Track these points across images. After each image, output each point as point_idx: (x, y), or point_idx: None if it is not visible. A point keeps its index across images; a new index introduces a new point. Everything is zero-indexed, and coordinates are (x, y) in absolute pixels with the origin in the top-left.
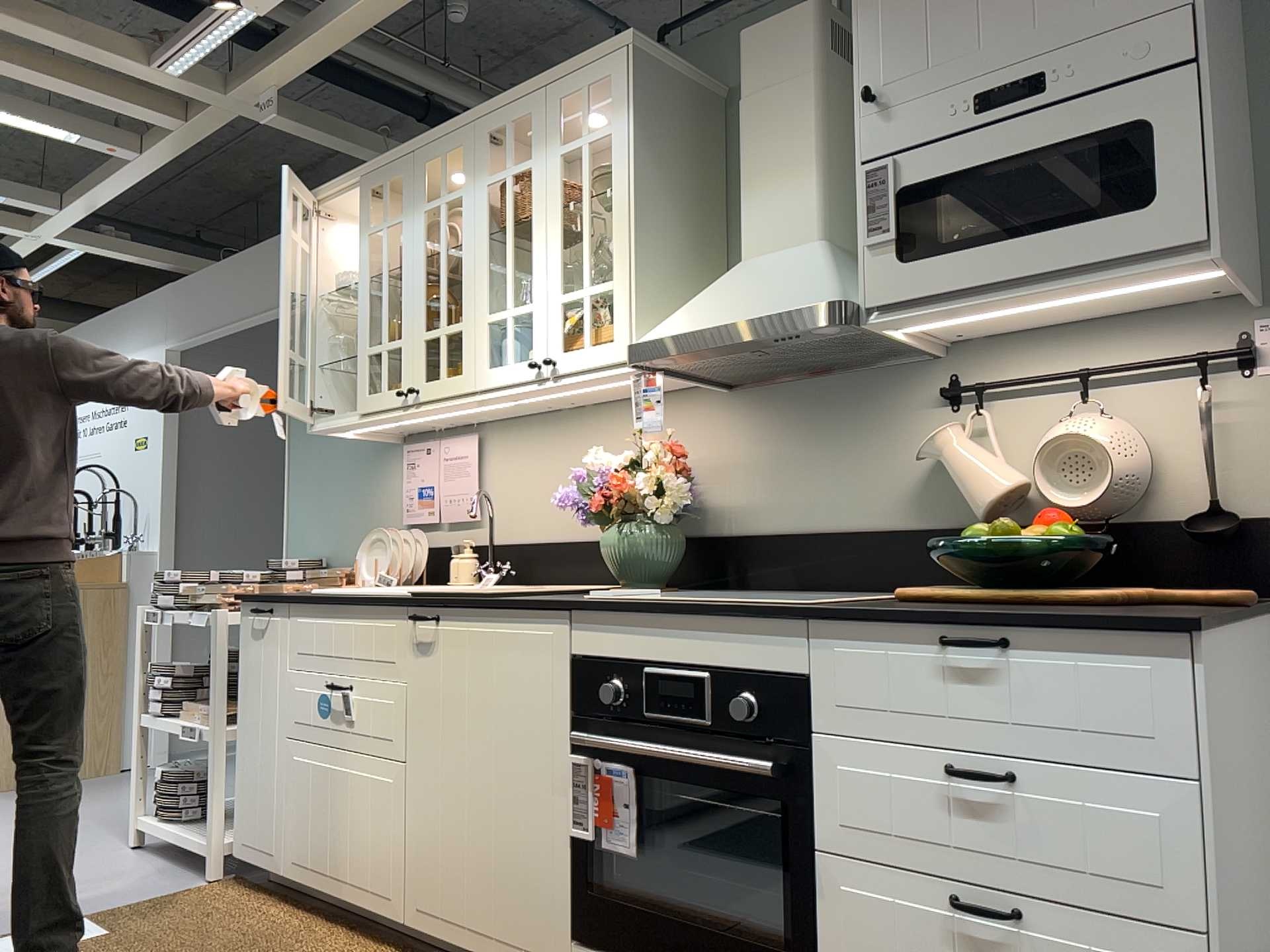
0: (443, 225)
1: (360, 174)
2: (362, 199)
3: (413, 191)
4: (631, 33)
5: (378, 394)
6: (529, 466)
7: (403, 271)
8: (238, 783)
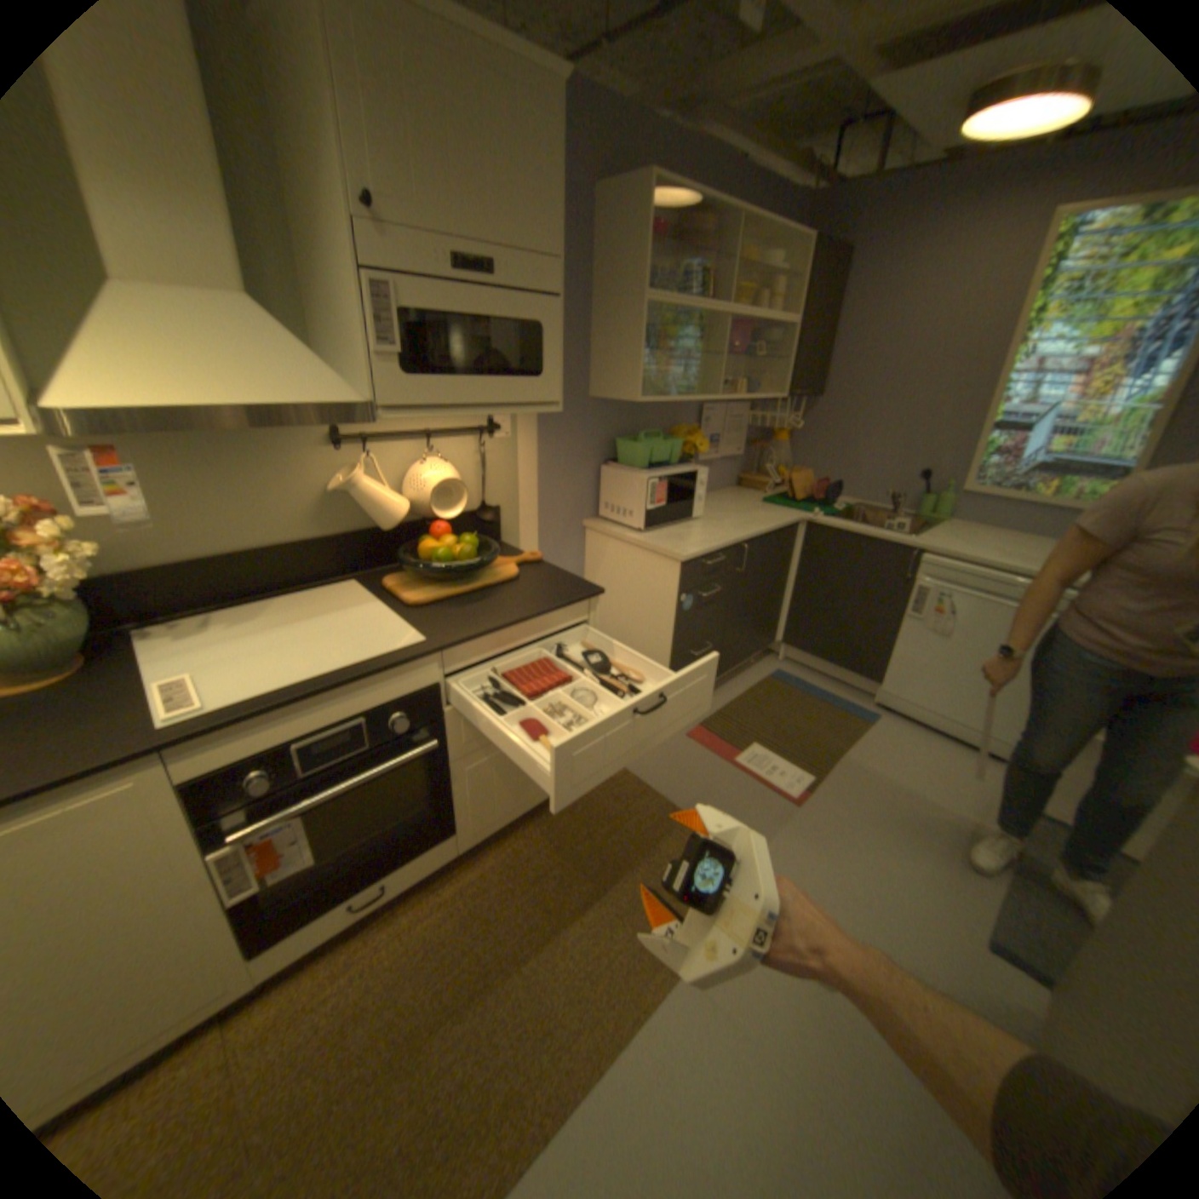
0: None
1: None
2: None
3: None
4: None
5: None
6: None
7: None
8: None
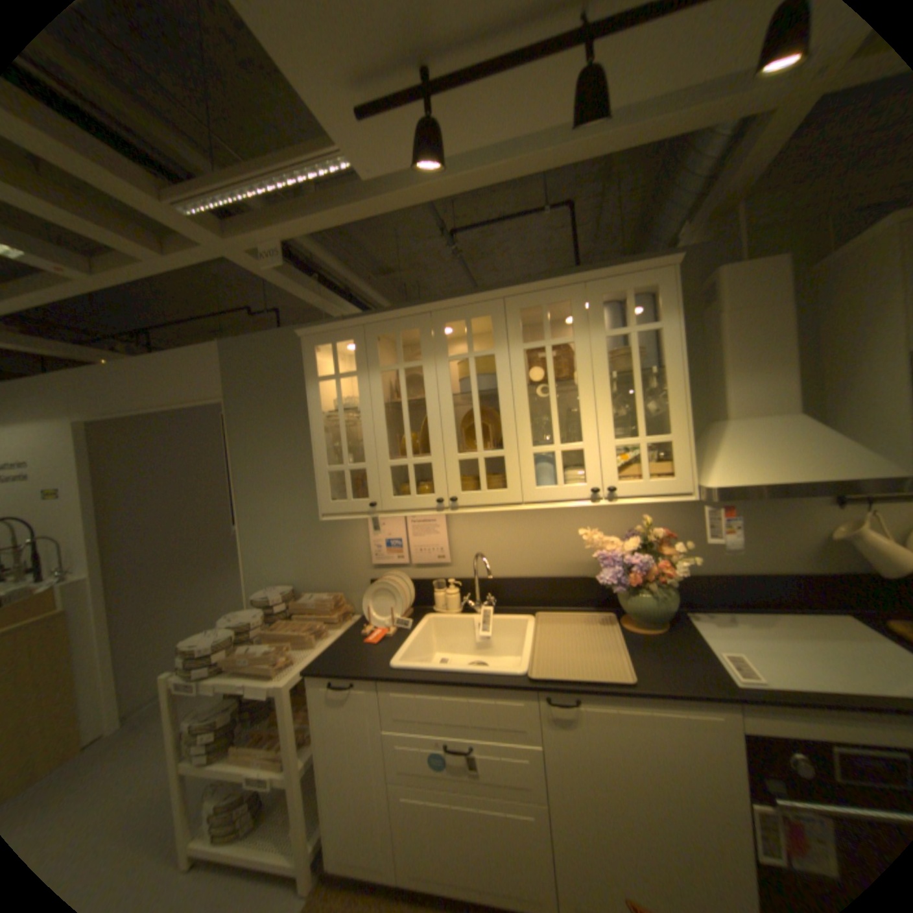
0: (473, 373)
1: (365, 320)
2: (368, 341)
3: (432, 342)
4: (684, 254)
5: (407, 497)
6: (493, 527)
7: (426, 404)
8: (325, 818)
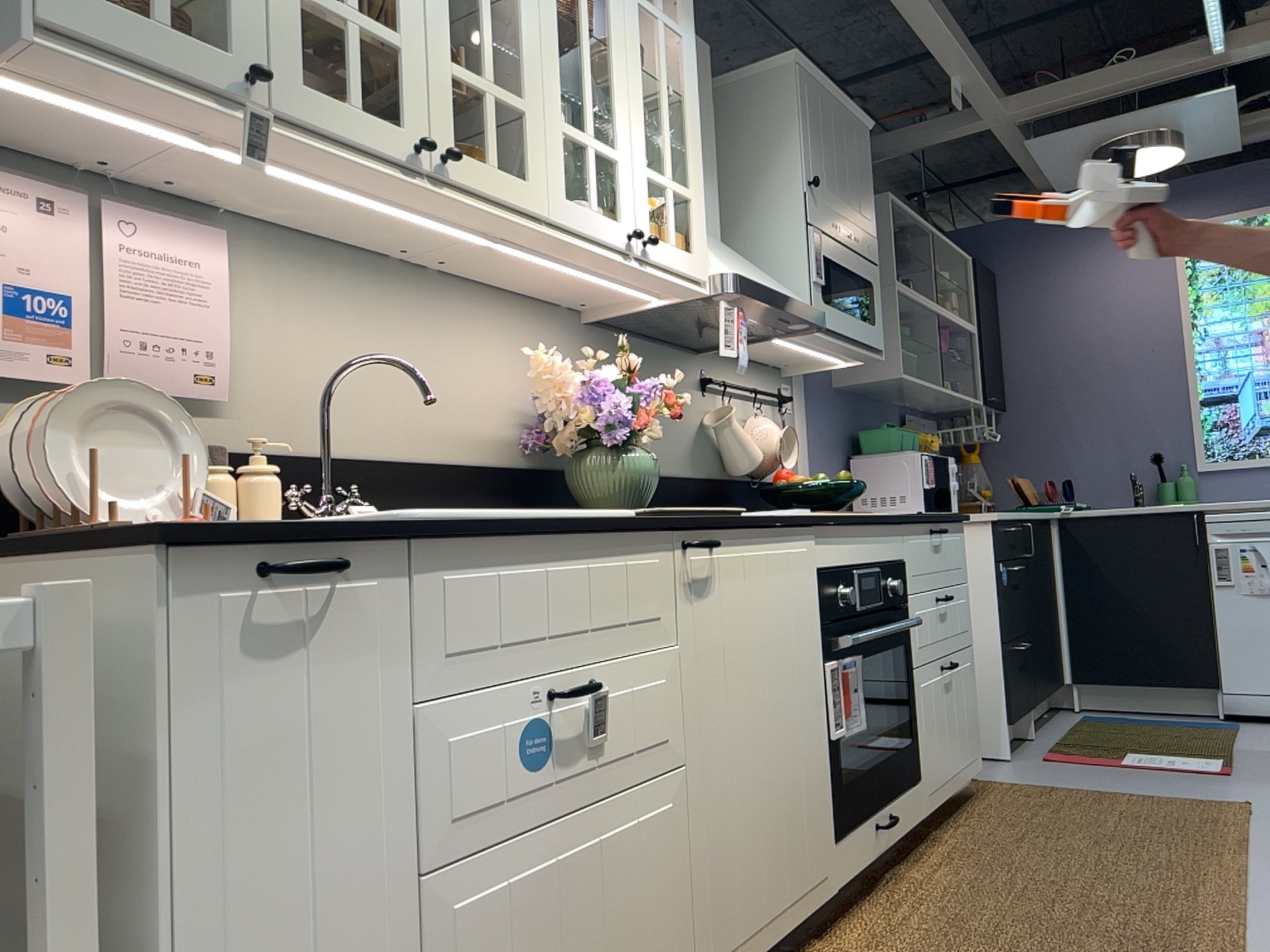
0: None
1: None
2: None
3: None
4: None
5: (338, 103)
6: (332, 328)
7: None
8: None
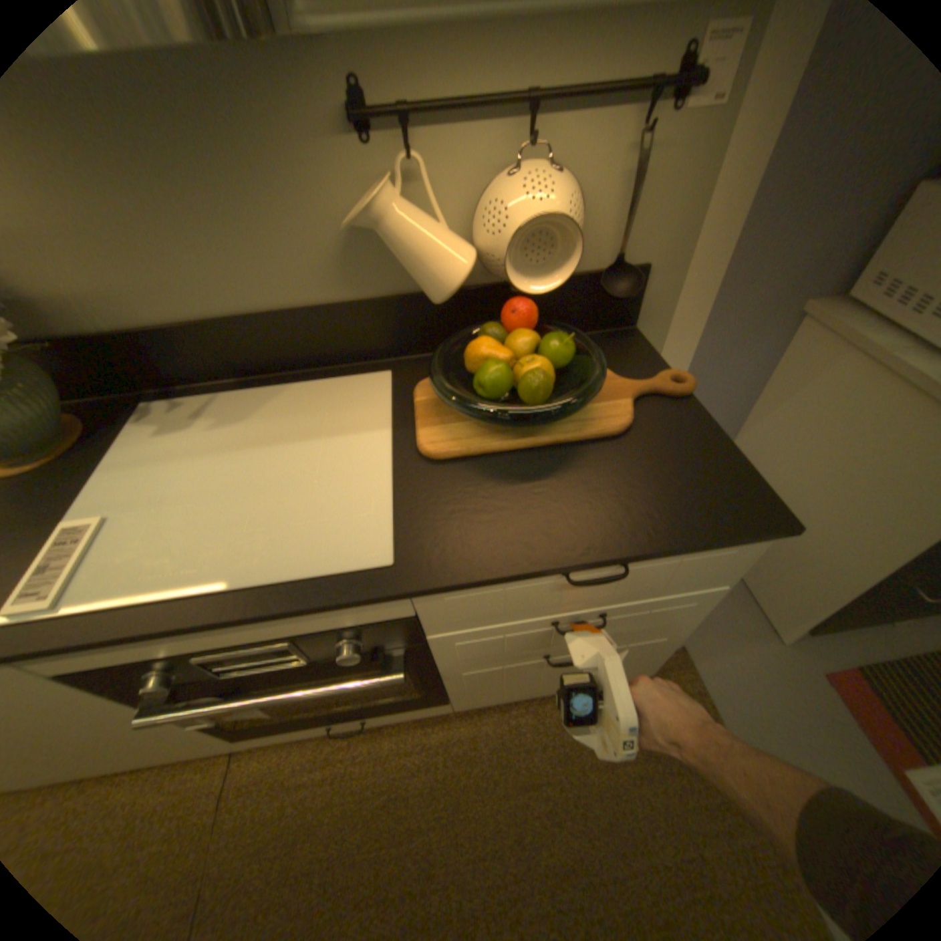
0: None
1: None
2: None
3: None
4: None
5: None
6: None
7: None
8: None
